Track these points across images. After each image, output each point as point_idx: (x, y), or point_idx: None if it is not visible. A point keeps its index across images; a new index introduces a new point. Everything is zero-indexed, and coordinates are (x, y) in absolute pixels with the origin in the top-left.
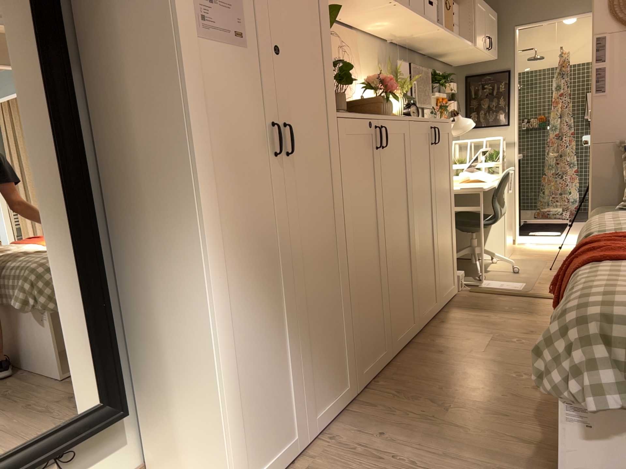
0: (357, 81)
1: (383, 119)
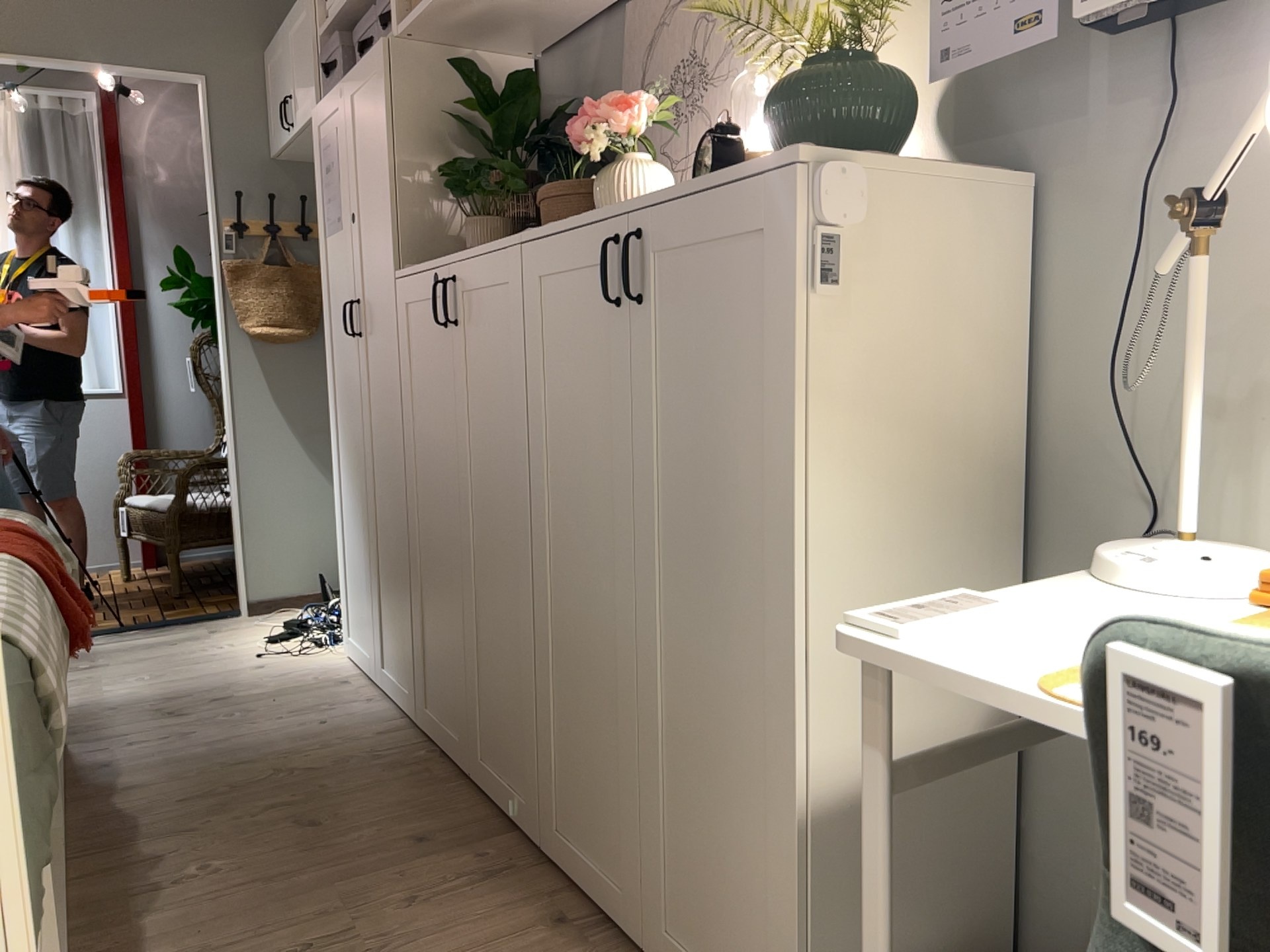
0: (736, 94)
1: (460, 264)
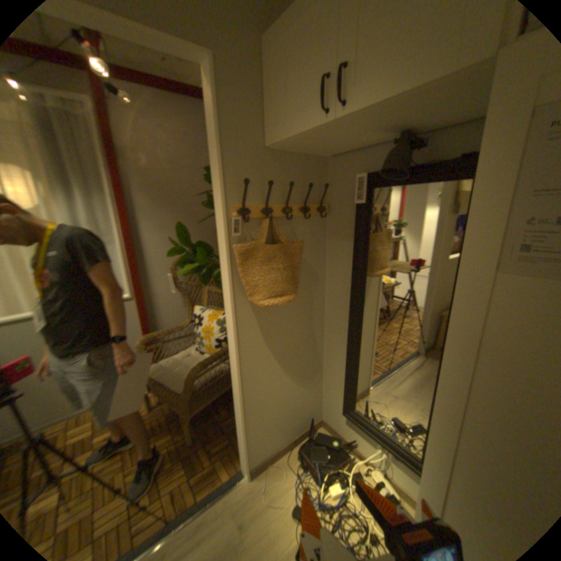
0: None
1: None
